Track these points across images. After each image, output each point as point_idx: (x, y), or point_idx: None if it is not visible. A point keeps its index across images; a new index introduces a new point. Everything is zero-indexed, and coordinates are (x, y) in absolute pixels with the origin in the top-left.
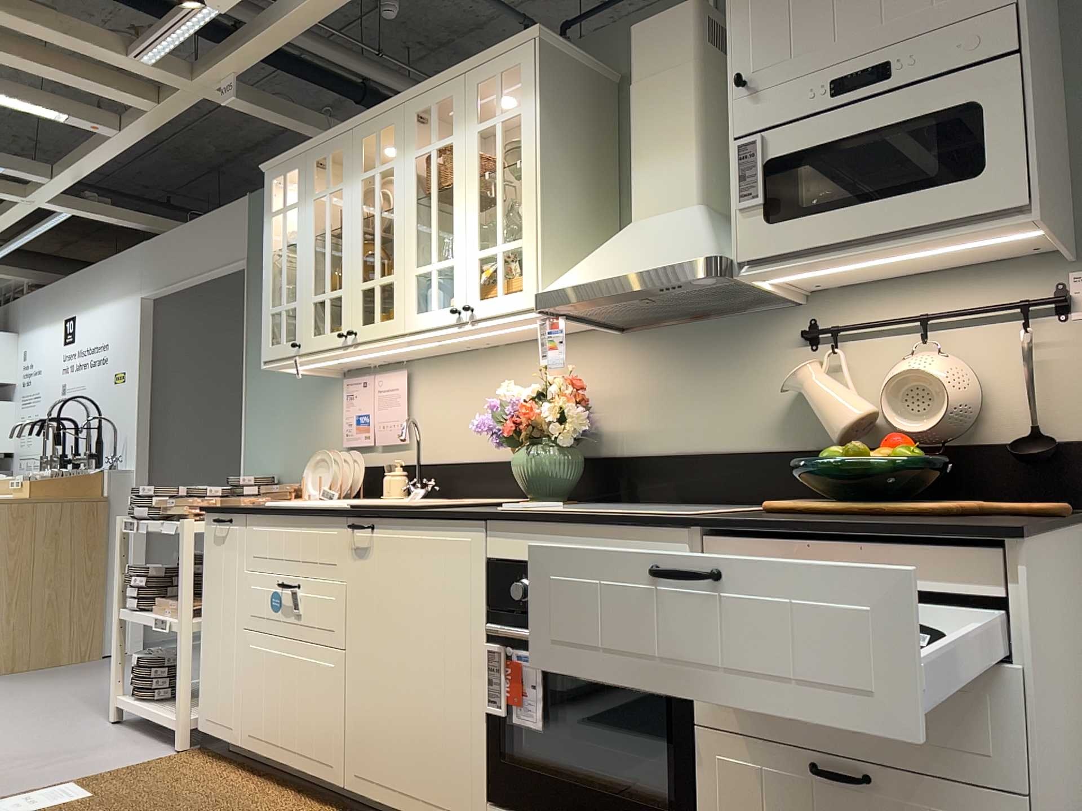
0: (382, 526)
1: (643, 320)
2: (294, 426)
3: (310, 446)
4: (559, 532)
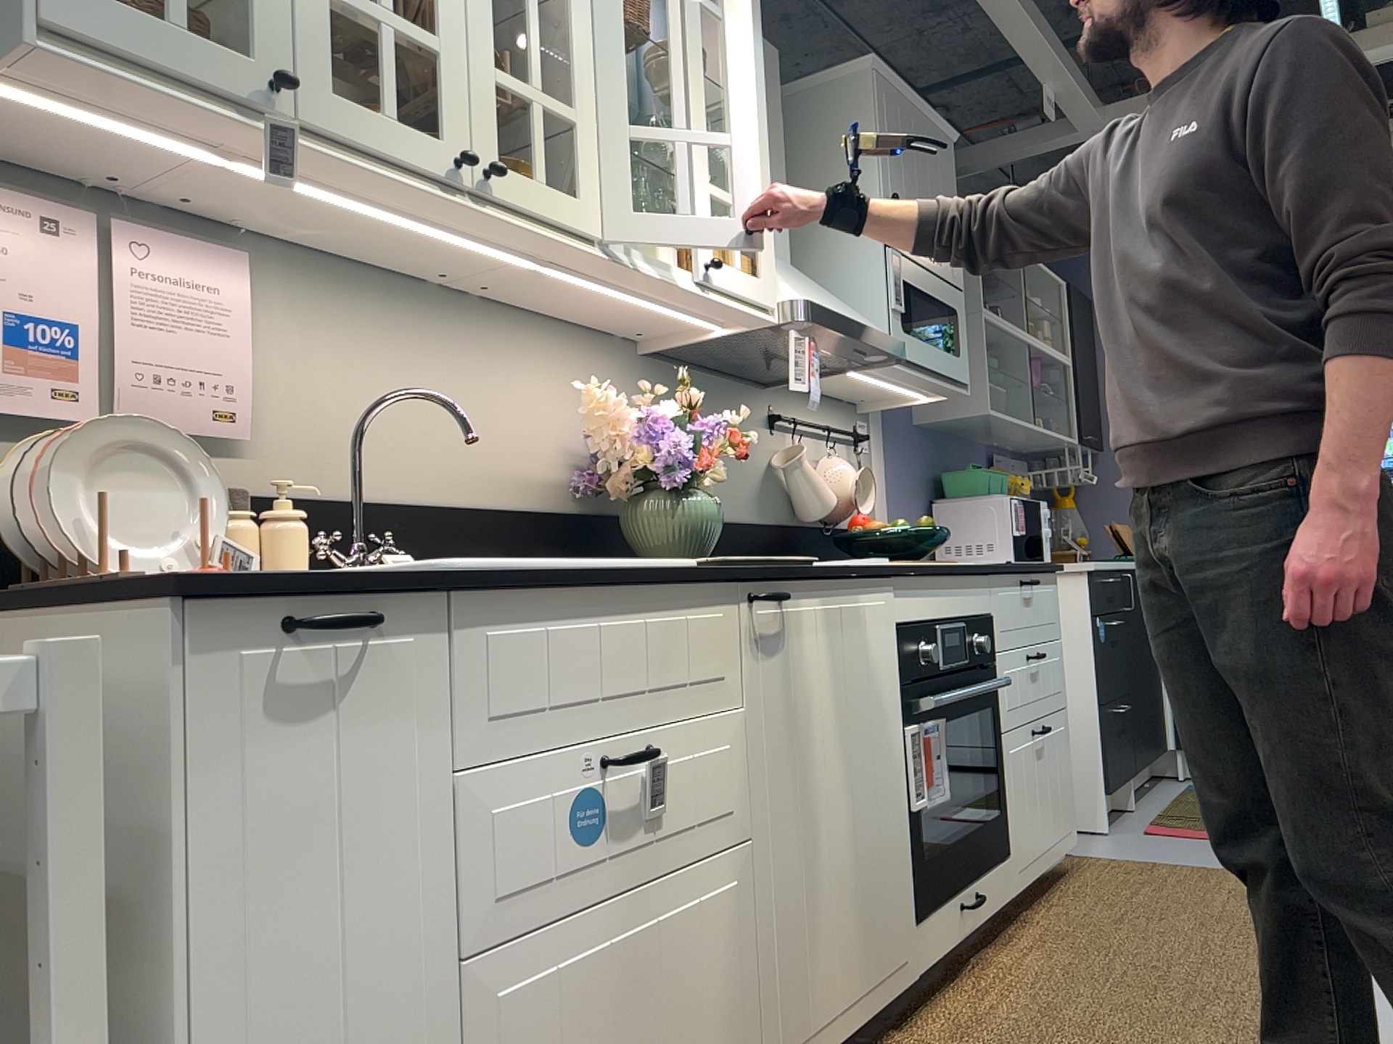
0: (794, 592)
1: (689, 353)
2: None
3: None
4: (940, 585)
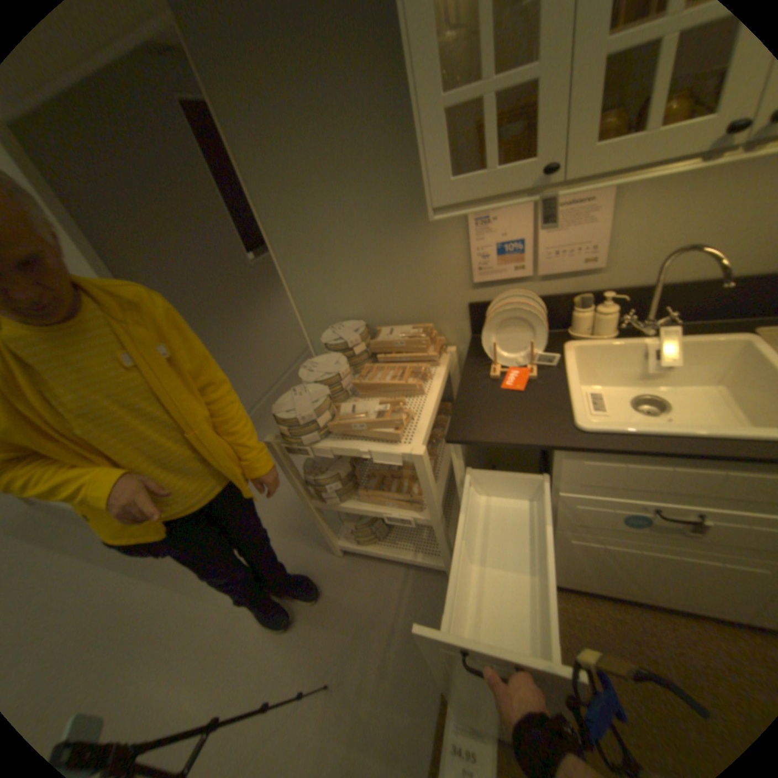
0: None
1: None
2: (368, 265)
3: (405, 285)
4: None
